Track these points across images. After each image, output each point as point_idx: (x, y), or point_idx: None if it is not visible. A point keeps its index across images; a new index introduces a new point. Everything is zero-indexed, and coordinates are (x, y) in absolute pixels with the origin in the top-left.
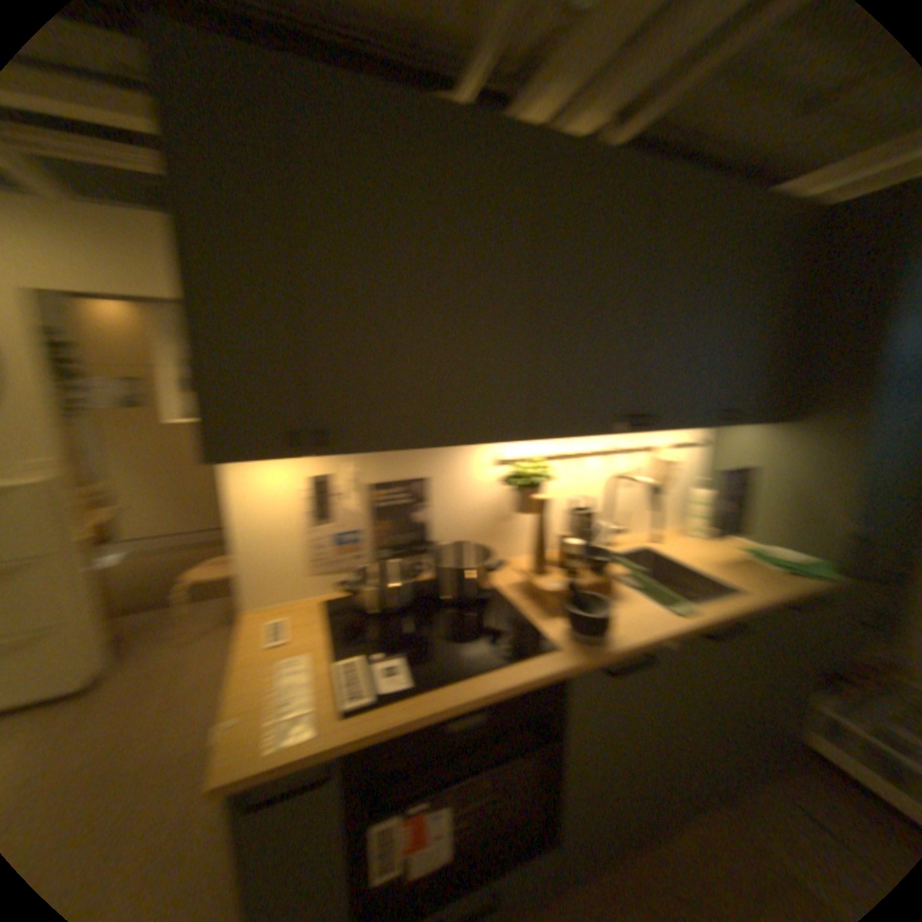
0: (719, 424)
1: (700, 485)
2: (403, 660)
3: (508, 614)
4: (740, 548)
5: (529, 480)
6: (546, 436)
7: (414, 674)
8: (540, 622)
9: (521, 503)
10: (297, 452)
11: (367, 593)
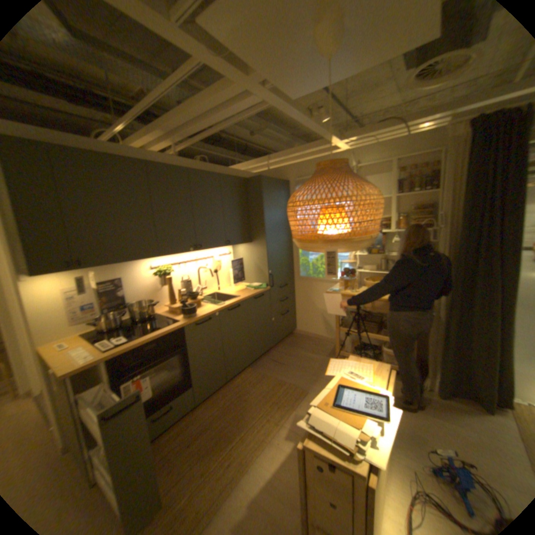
0: (225, 246)
1: (230, 268)
2: (120, 339)
3: (160, 320)
4: (243, 286)
5: (161, 273)
6: (163, 256)
7: (125, 340)
8: (172, 319)
9: (160, 283)
10: (62, 271)
11: (97, 327)
